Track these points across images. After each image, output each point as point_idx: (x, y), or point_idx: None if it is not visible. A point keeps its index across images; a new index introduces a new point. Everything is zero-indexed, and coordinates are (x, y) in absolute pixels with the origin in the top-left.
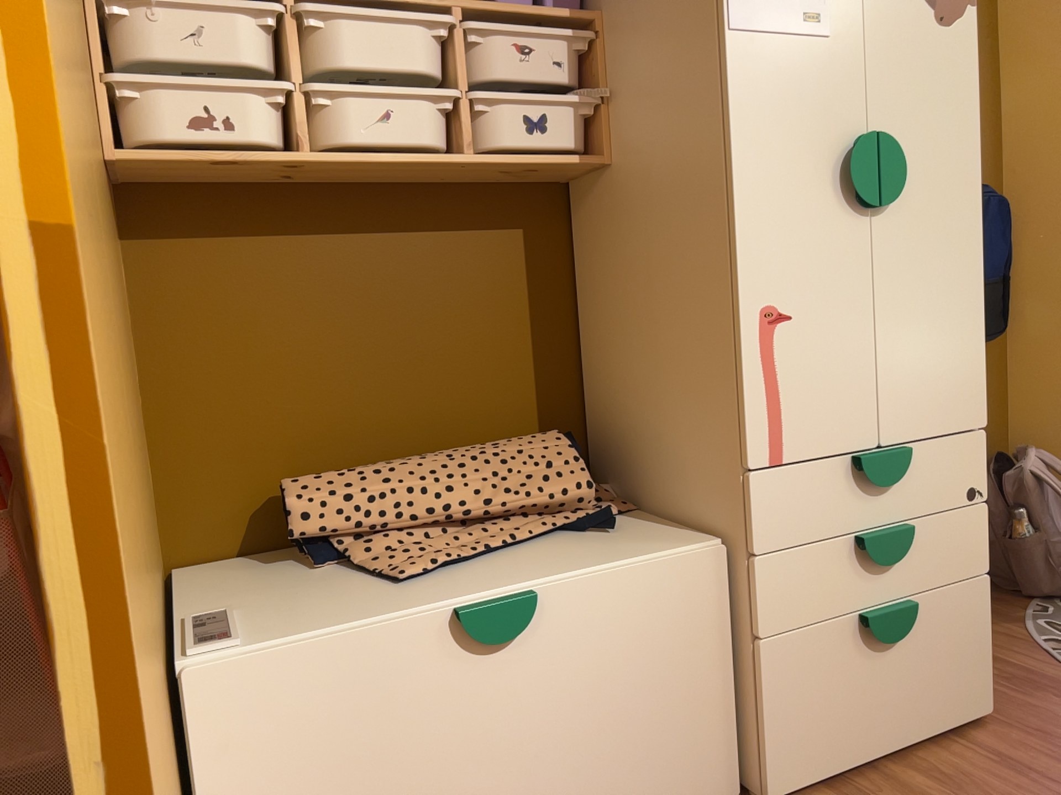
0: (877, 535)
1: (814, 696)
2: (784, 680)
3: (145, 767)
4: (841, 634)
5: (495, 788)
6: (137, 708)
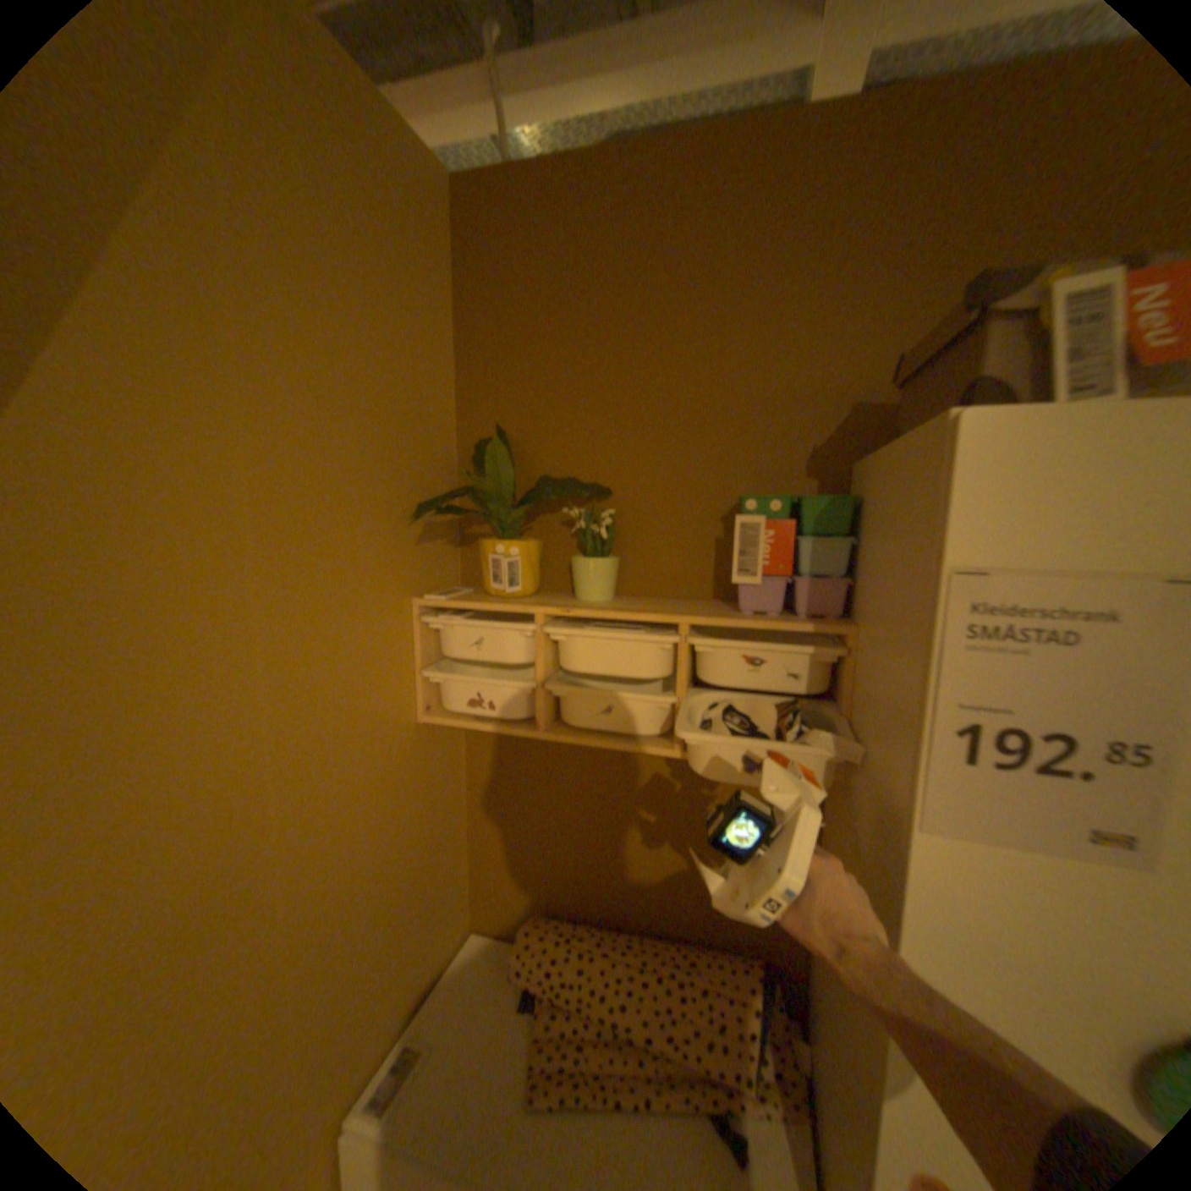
0: None
1: None
2: None
3: None
4: None
5: None
6: None
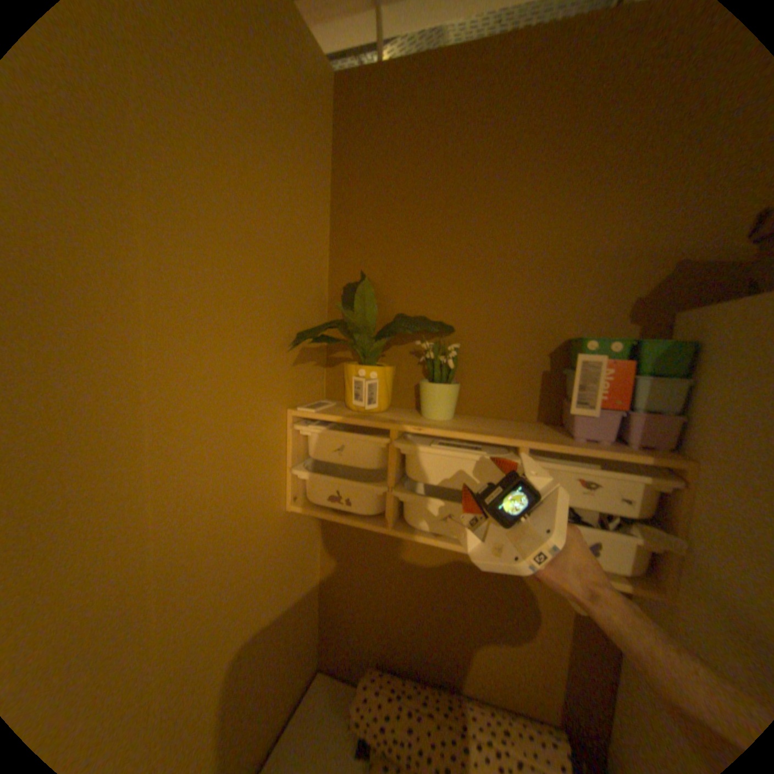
0: None
1: None
2: None
3: None
4: None
5: None
6: None
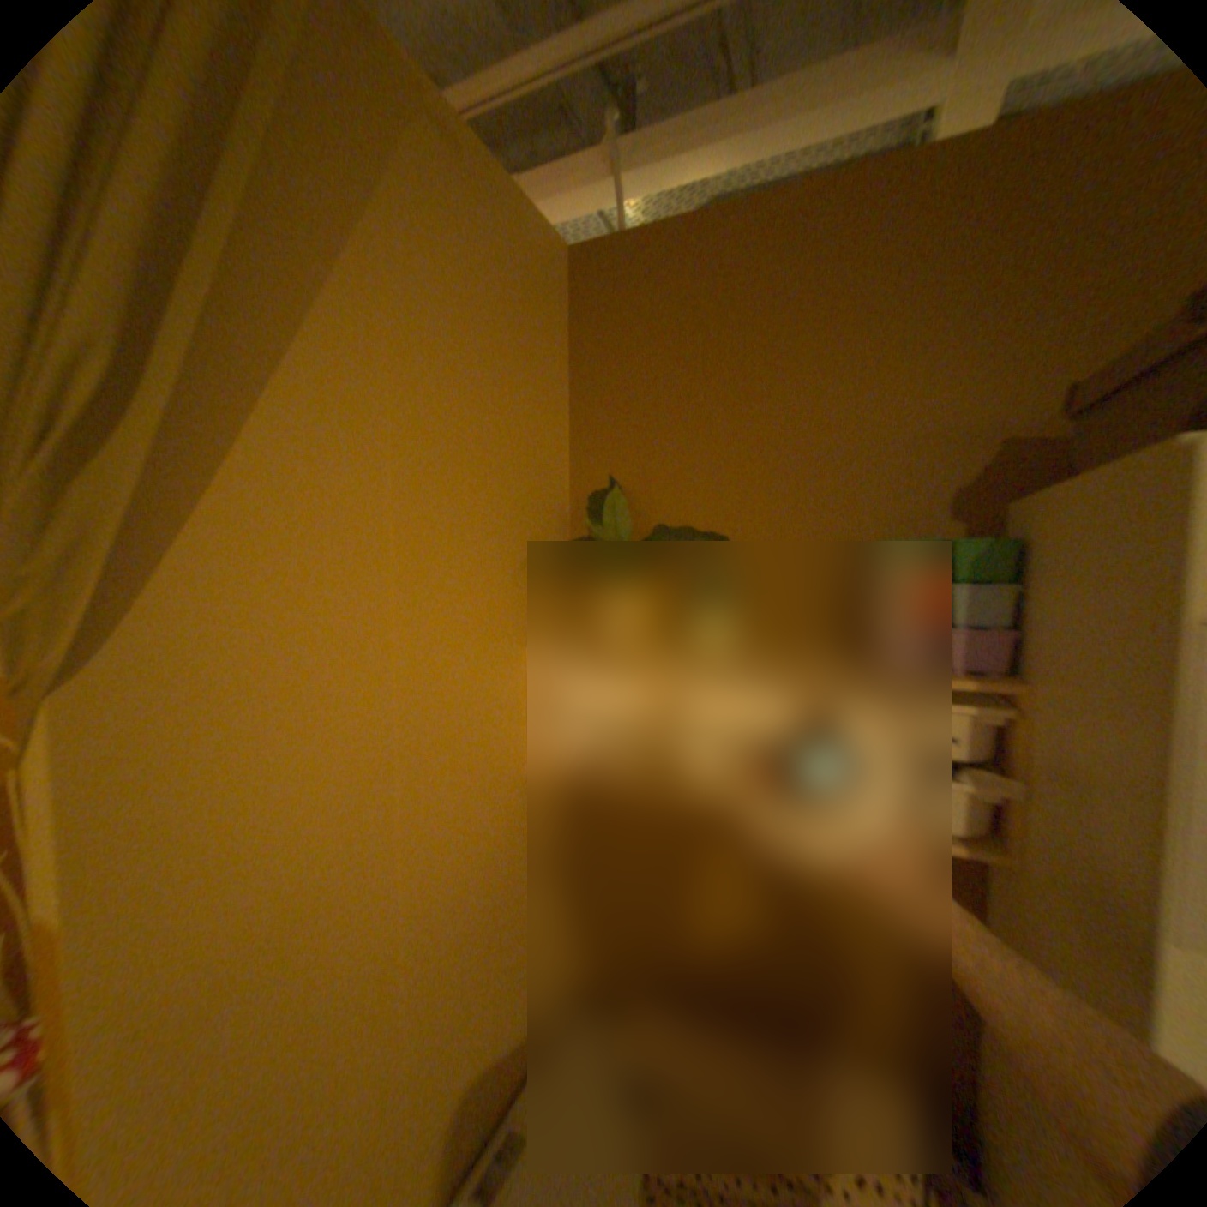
0: None
1: None
2: None
3: None
4: None
5: None
6: None
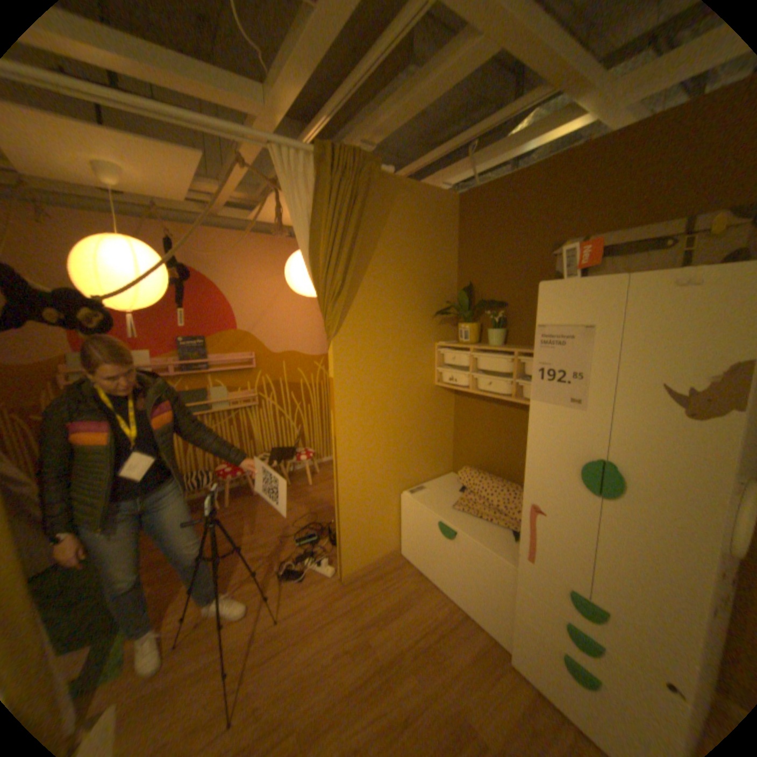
0: (575, 631)
1: (537, 656)
2: (524, 635)
3: (346, 499)
4: (555, 650)
5: (445, 569)
6: (346, 492)
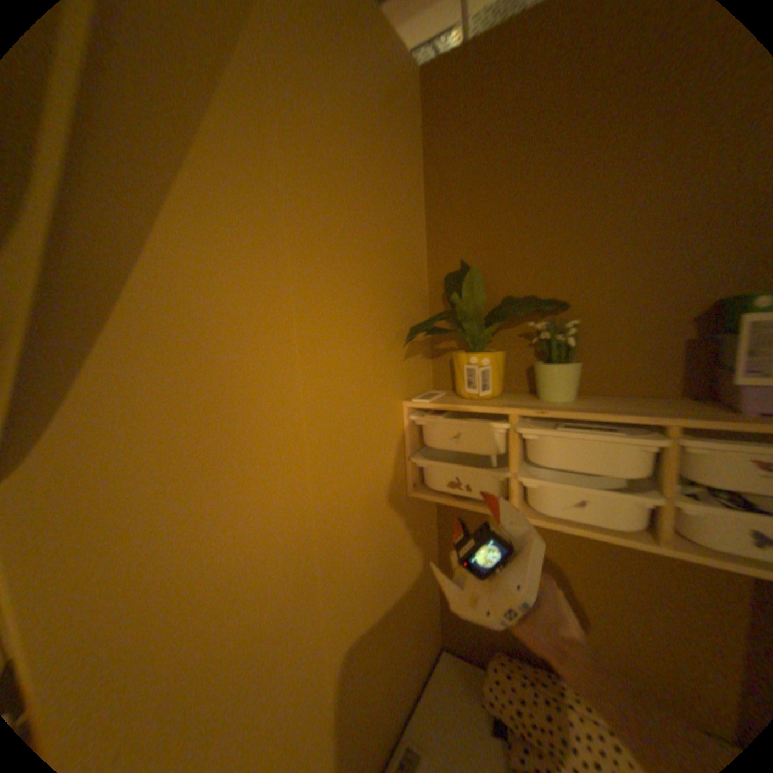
0: None
1: None
2: None
3: None
4: None
5: None
6: None
